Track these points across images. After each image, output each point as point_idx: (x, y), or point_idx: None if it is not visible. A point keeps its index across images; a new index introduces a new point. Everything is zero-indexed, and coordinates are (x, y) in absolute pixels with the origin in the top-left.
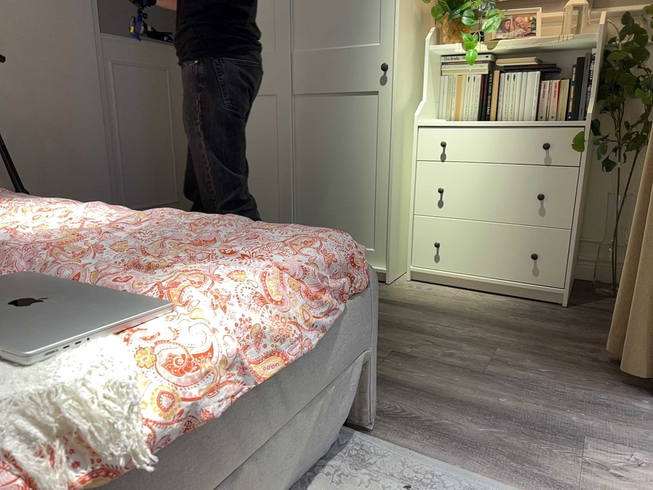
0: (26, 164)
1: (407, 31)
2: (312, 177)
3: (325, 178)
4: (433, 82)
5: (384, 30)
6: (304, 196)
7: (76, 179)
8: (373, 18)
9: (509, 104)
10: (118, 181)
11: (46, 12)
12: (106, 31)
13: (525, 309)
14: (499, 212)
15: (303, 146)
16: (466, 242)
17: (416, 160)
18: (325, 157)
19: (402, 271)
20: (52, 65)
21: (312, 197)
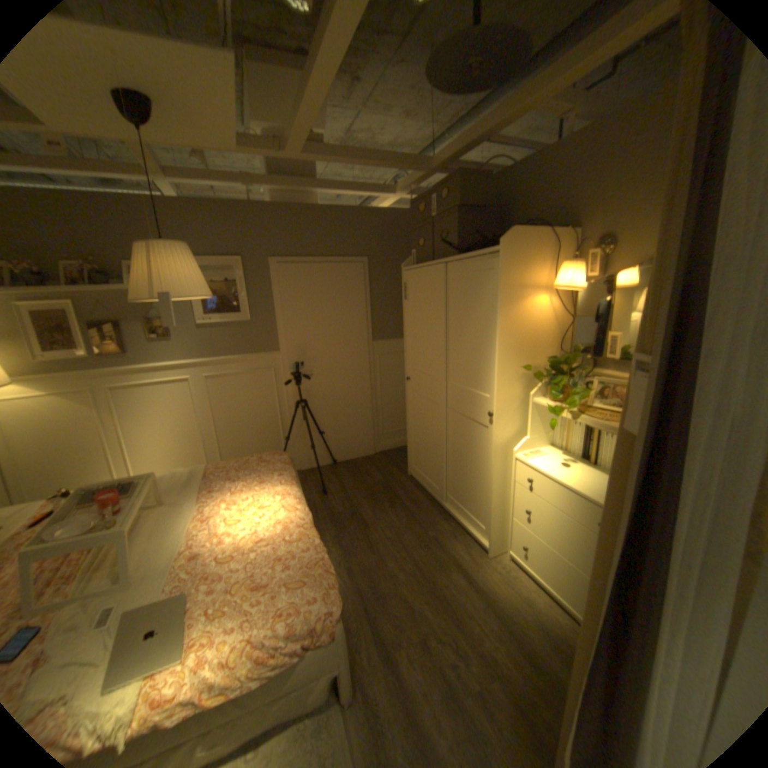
0: (327, 417)
1: (512, 391)
2: (456, 463)
3: (461, 467)
4: (541, 422)
5: (492, 390)
6: (451, 472)
7: (352, 421)
8: (487, 379)
9: (607, 456)
10: (377, 420)
11: (340, 341)
12: (375, 340)
13: (574, 645)
14: (567, 553)
15: (452, 441)
16: (544, 560)
17: (515, 482)
18: (462, 454)
19: (510, 549)
20: (342, 366)
21: (455, 475)
